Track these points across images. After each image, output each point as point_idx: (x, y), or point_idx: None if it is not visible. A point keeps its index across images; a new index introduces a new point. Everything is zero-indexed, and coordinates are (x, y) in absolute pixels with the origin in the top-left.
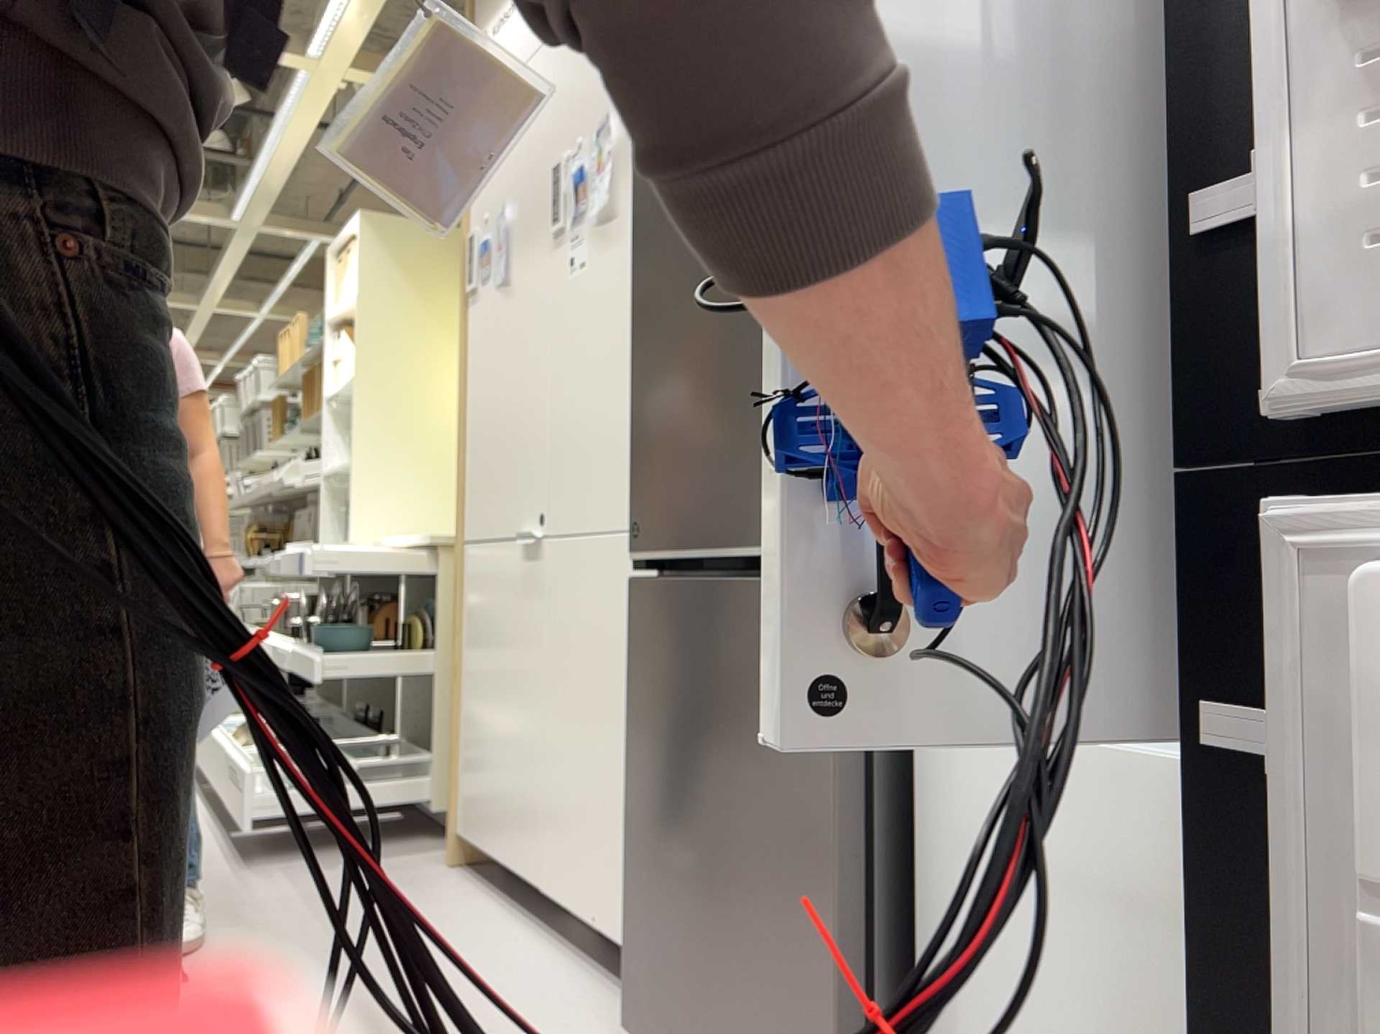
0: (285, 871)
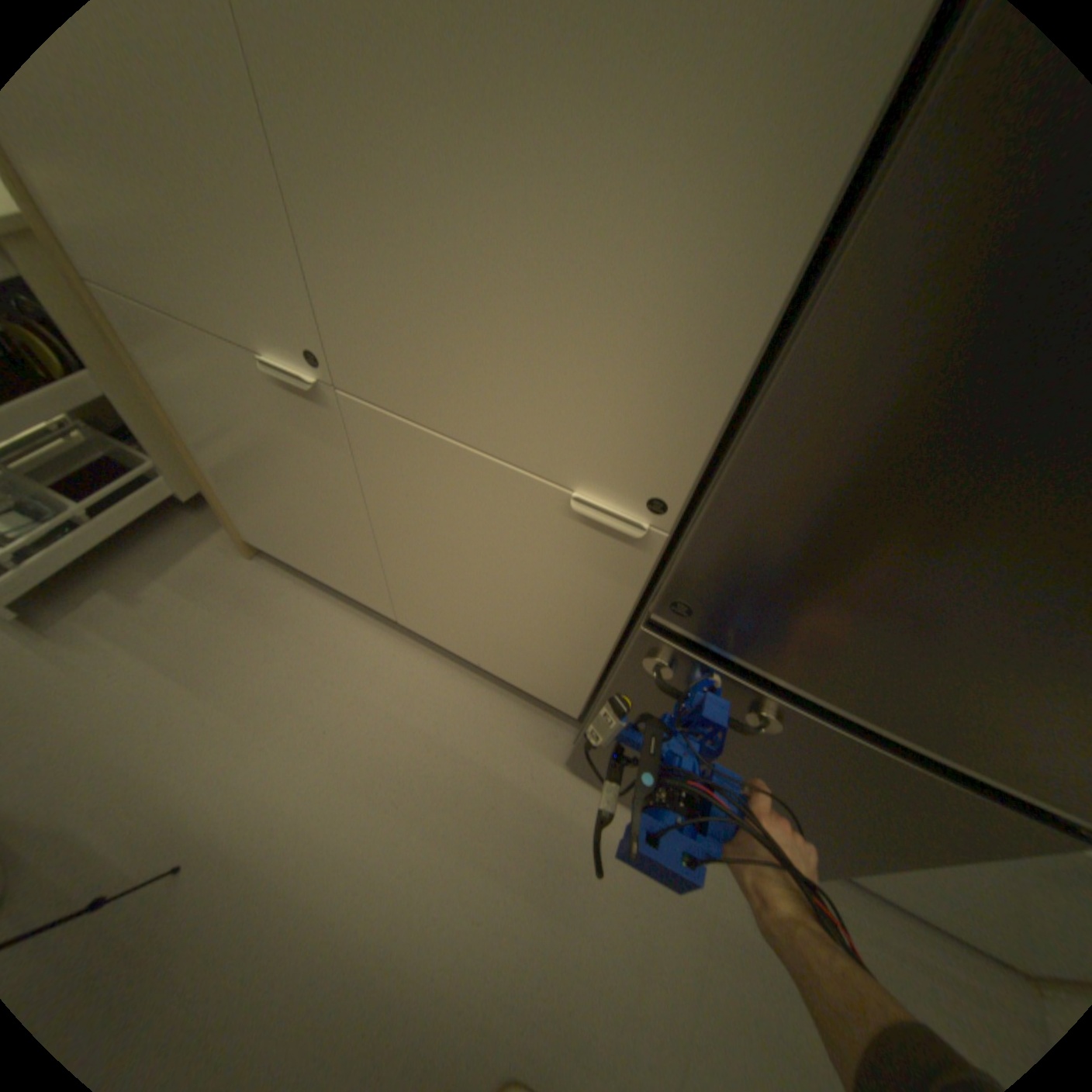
0: (87, 623)
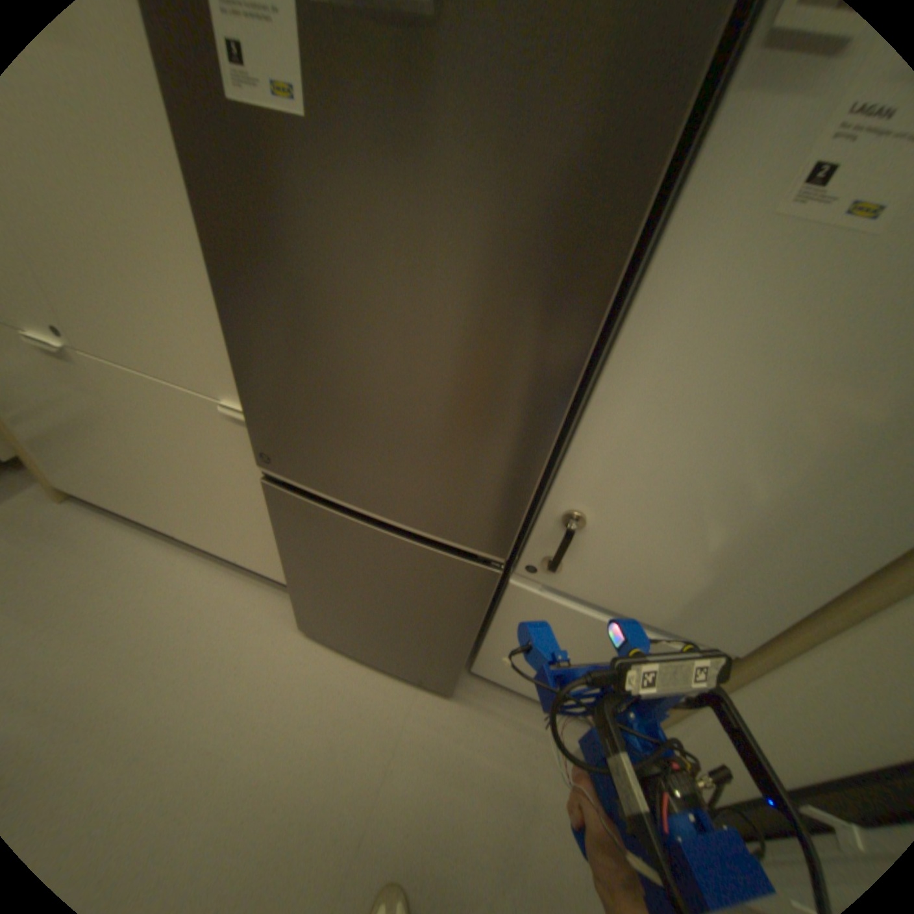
0: None
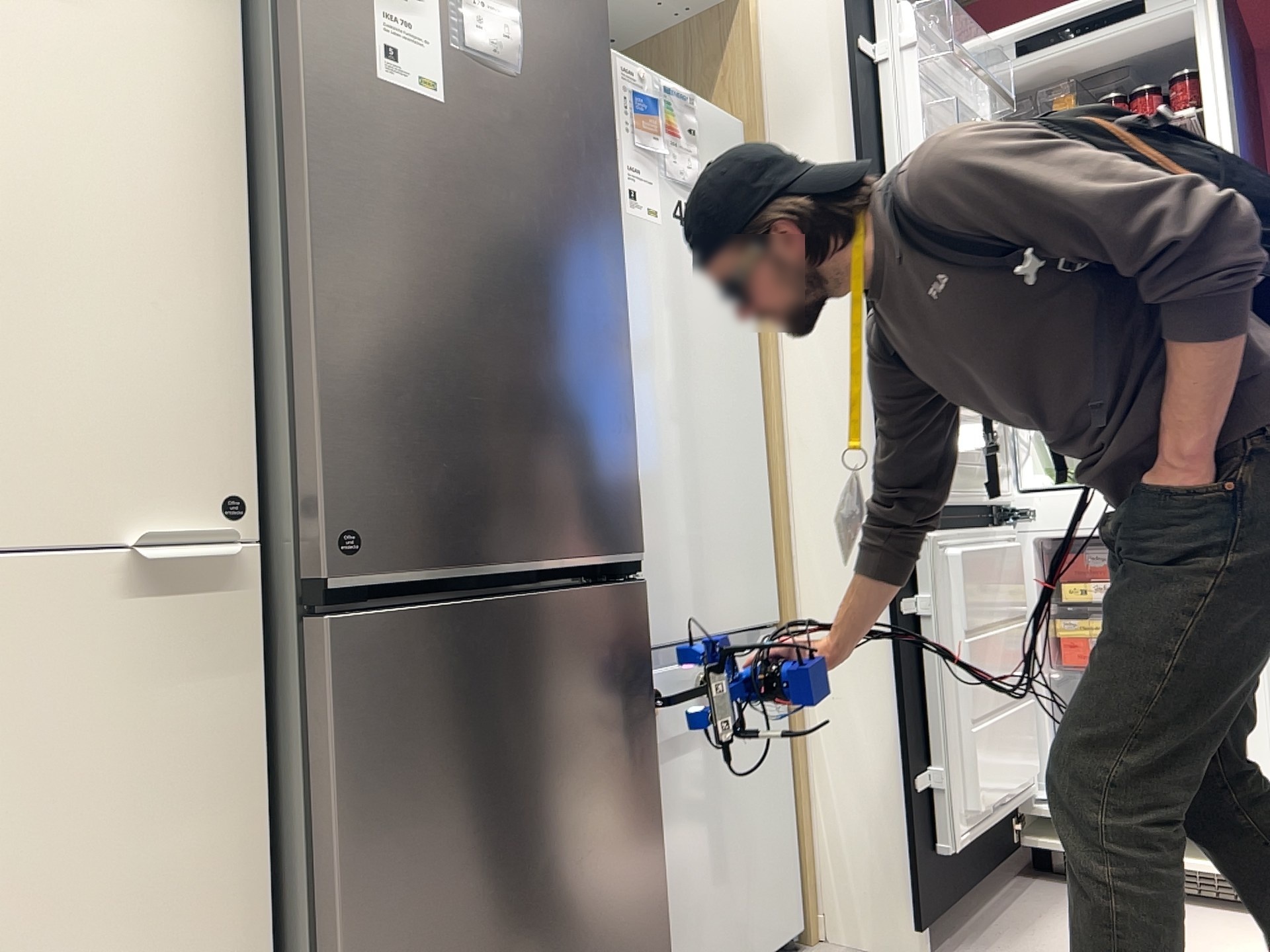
0: None
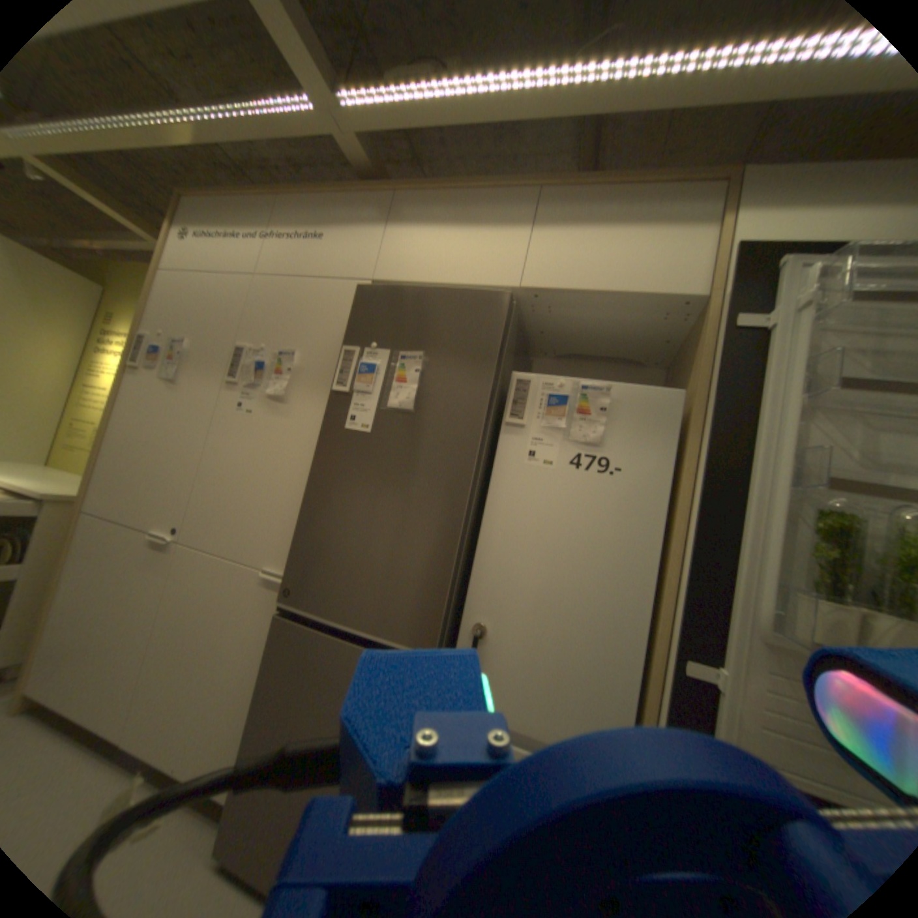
0: None
